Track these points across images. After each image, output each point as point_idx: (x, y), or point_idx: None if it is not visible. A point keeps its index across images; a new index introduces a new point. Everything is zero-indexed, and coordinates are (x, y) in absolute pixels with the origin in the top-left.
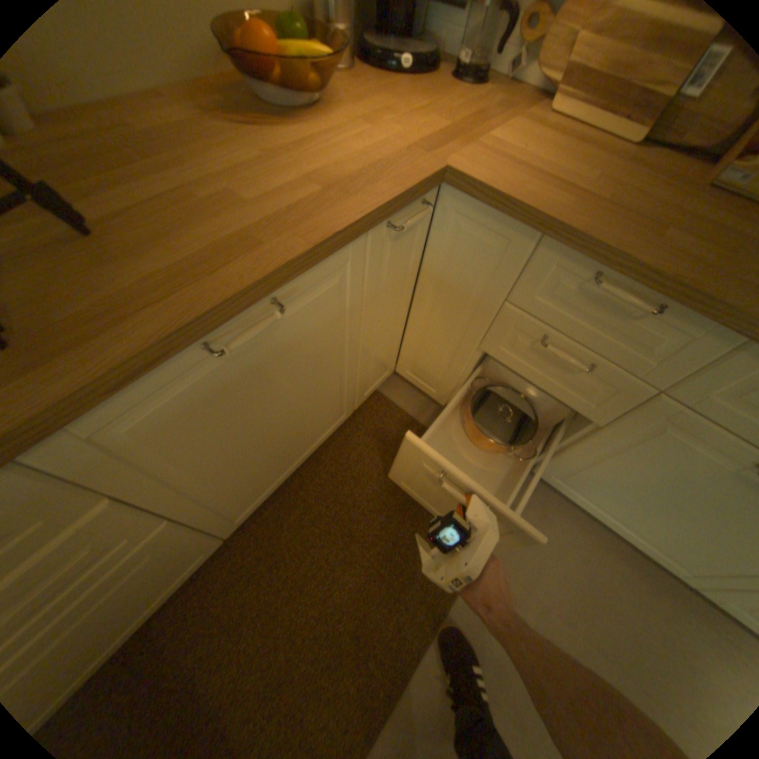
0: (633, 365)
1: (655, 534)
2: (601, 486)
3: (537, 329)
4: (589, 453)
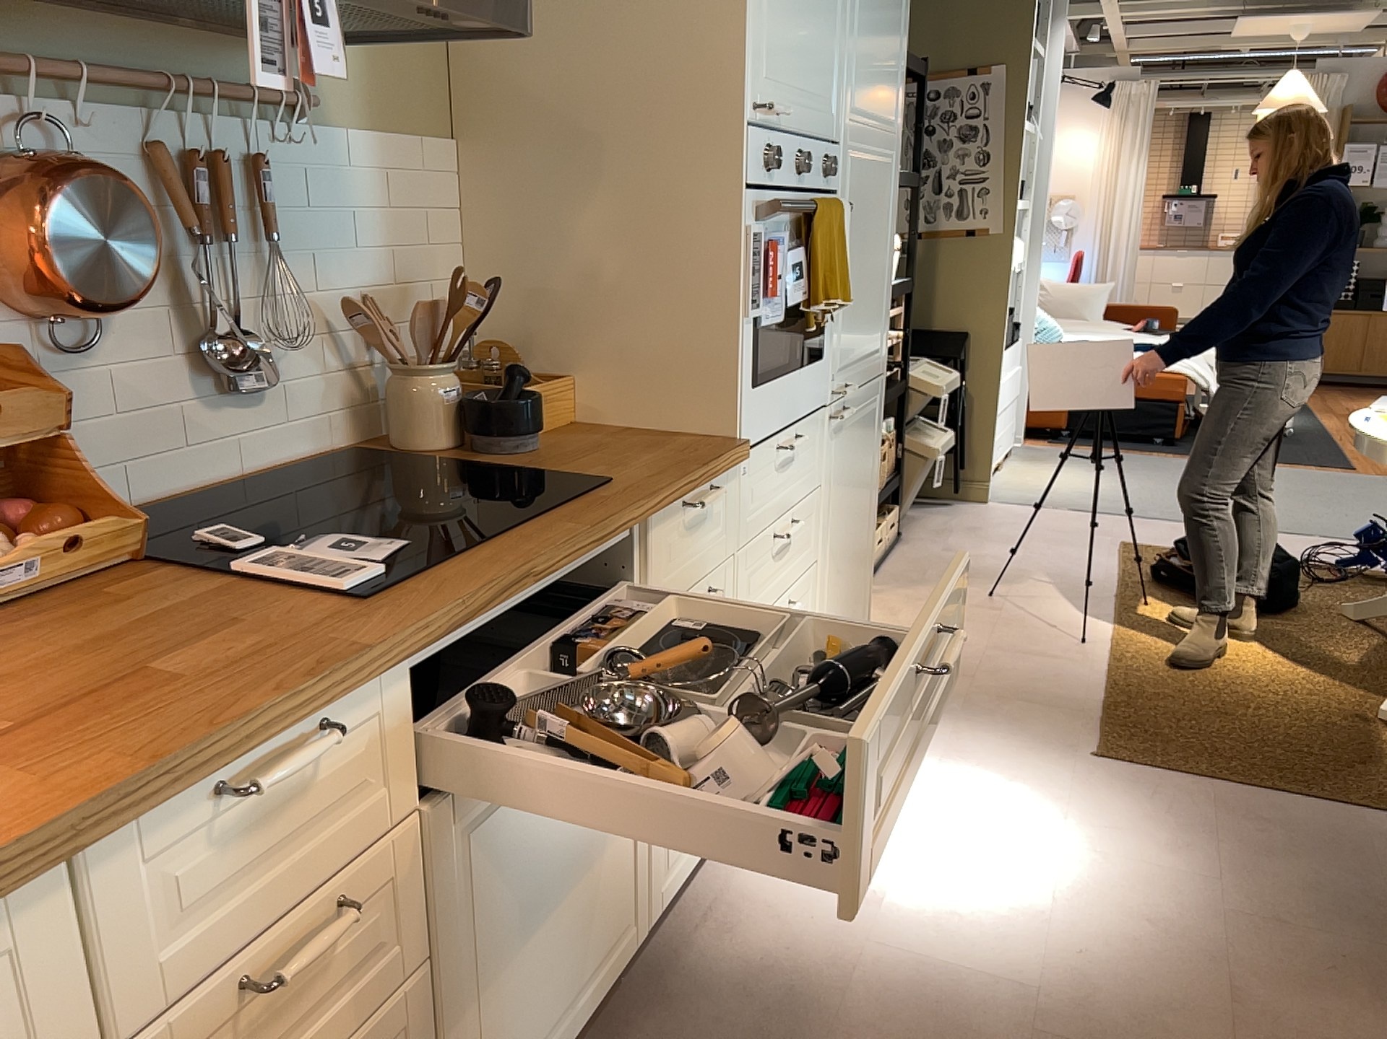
0: (358, 837)
1: (579, 961)
2: (502, 1029)
3: (199, 1013)
4: (450, 1023)
